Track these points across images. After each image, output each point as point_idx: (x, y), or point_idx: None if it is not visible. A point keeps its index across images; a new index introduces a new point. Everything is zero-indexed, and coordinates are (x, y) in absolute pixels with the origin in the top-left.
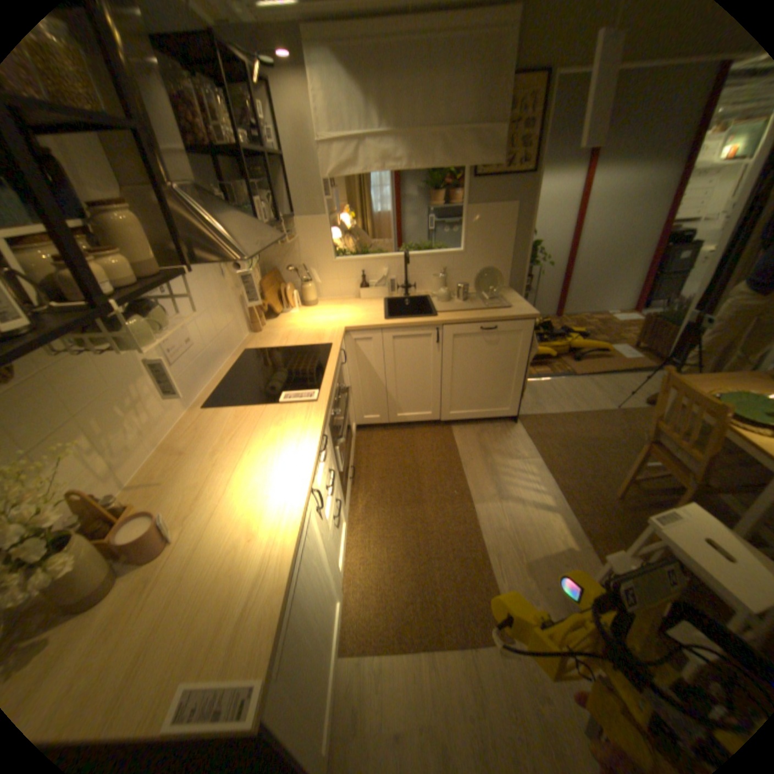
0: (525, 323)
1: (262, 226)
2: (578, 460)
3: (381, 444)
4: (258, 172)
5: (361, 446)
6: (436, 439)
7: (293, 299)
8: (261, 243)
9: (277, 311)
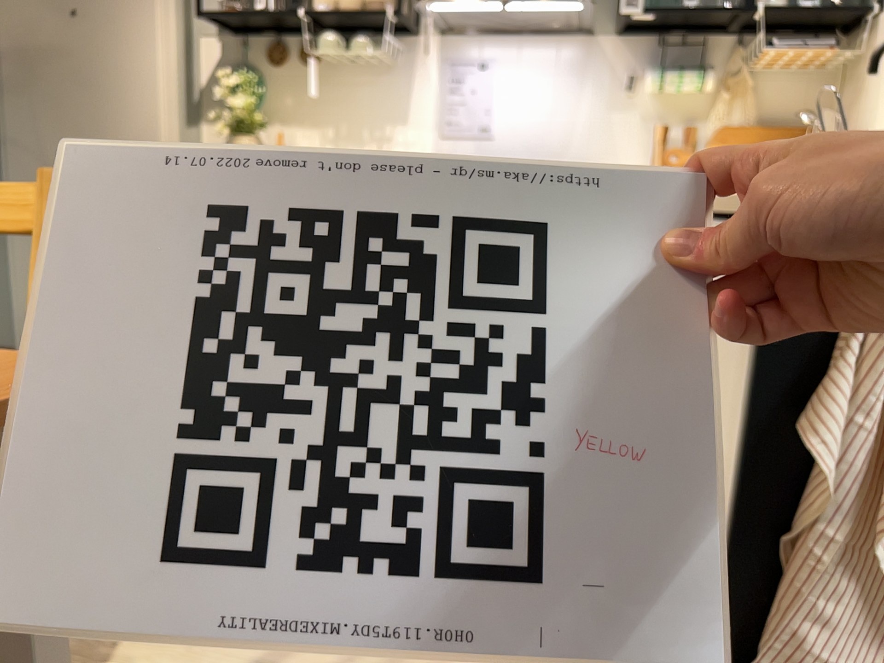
0: None
1: None
2: None
3: None
4: None
5: None
6: None
7: None
8: None
9: None
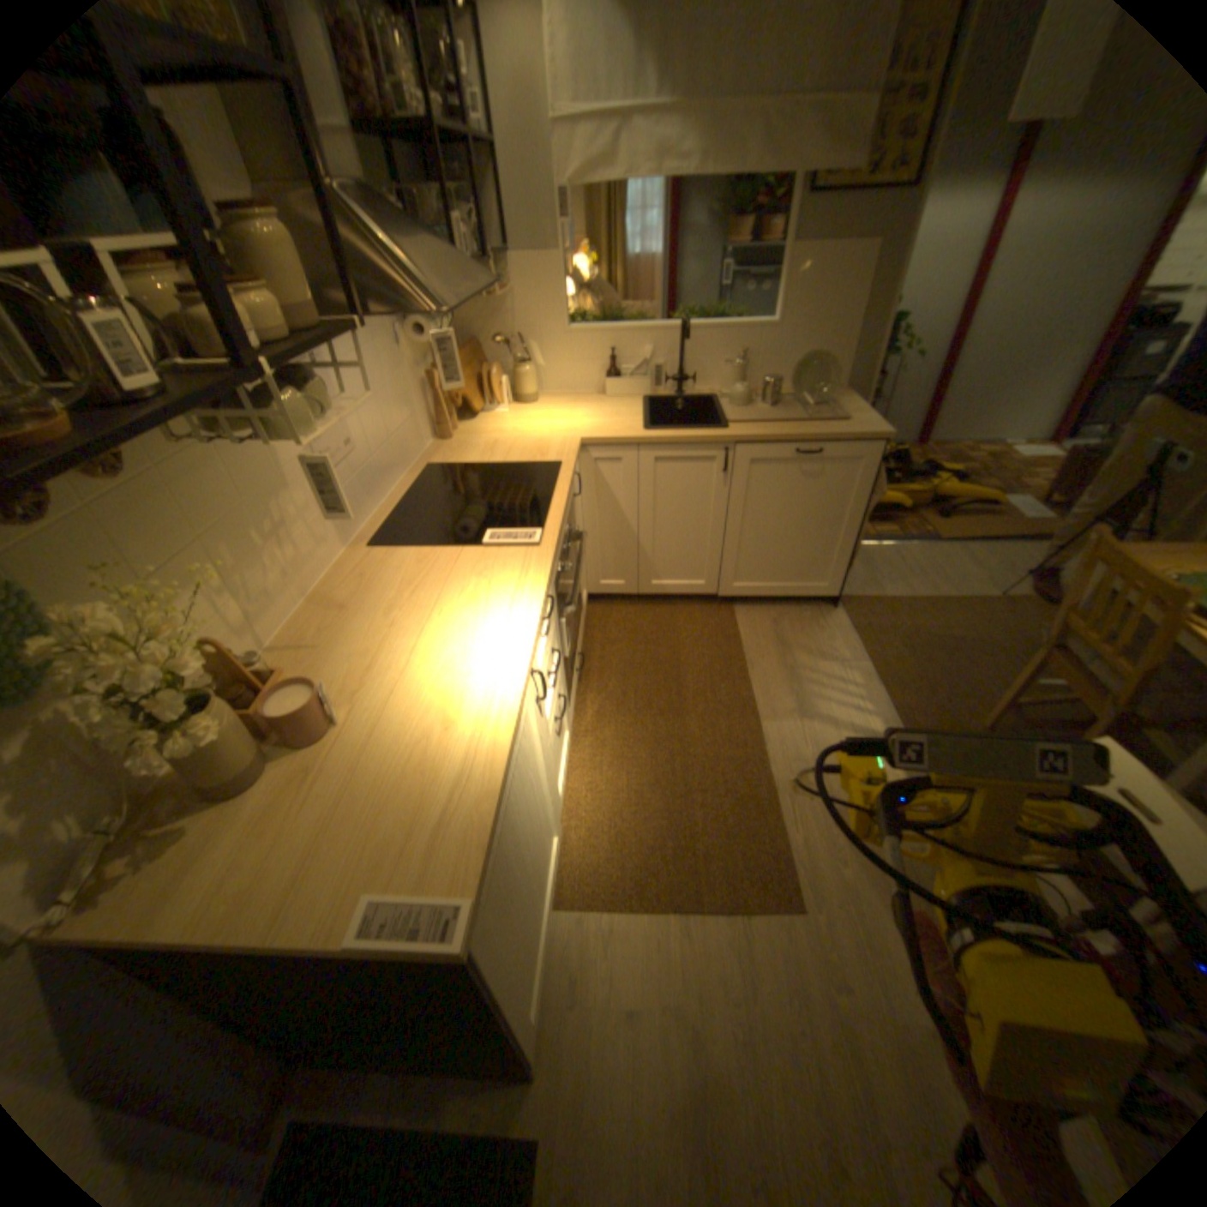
0: (867, 449)
1: (464, 262)
2: (927, 670)
3: (624, 627)
4: (453, 171)
5: (592, 627)
6: (707, 625)
7: (498, 391)
8: (463, 289)
9: (474, 409)
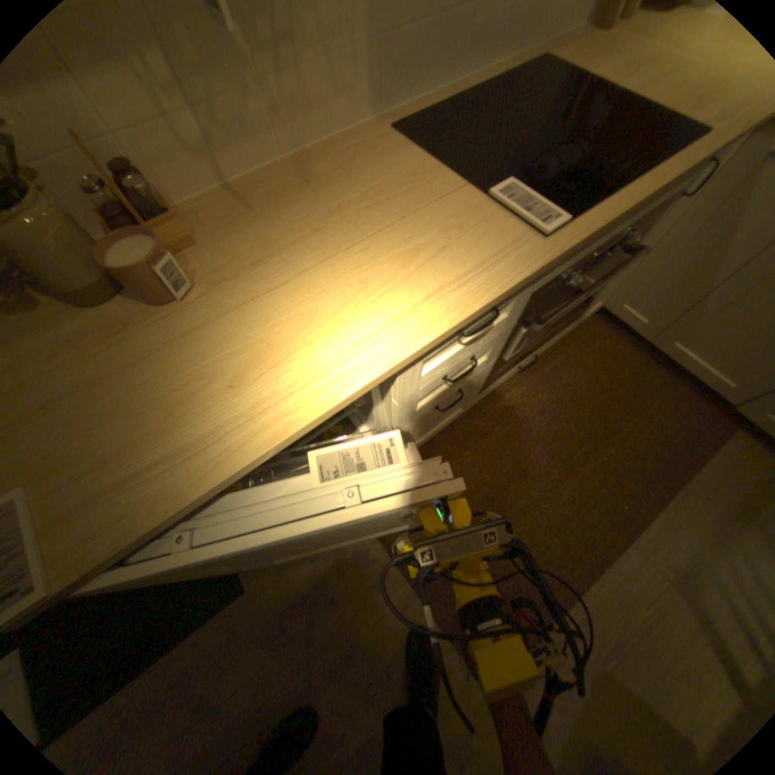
0: None
1: None
2: None
3: (607, 360)
4: None
5: (580, 338)
6: (691, 424)
7: None
8: None
9: None
